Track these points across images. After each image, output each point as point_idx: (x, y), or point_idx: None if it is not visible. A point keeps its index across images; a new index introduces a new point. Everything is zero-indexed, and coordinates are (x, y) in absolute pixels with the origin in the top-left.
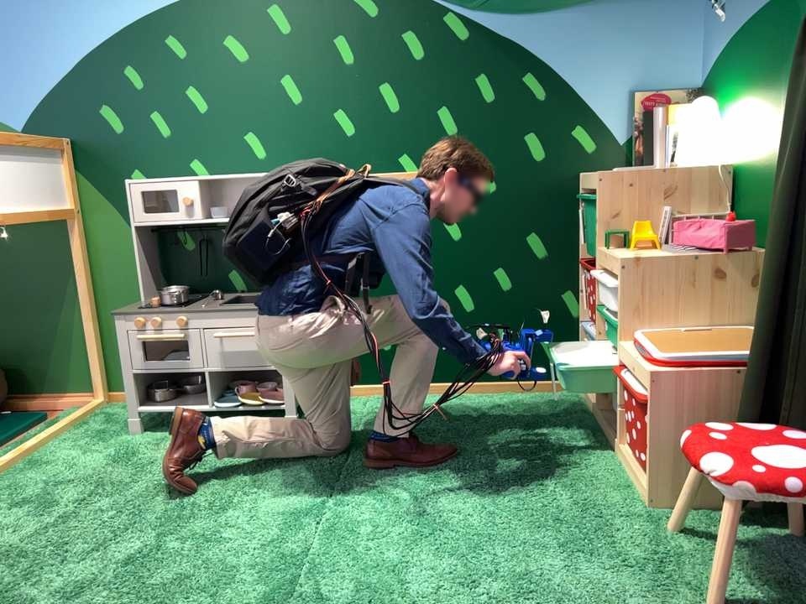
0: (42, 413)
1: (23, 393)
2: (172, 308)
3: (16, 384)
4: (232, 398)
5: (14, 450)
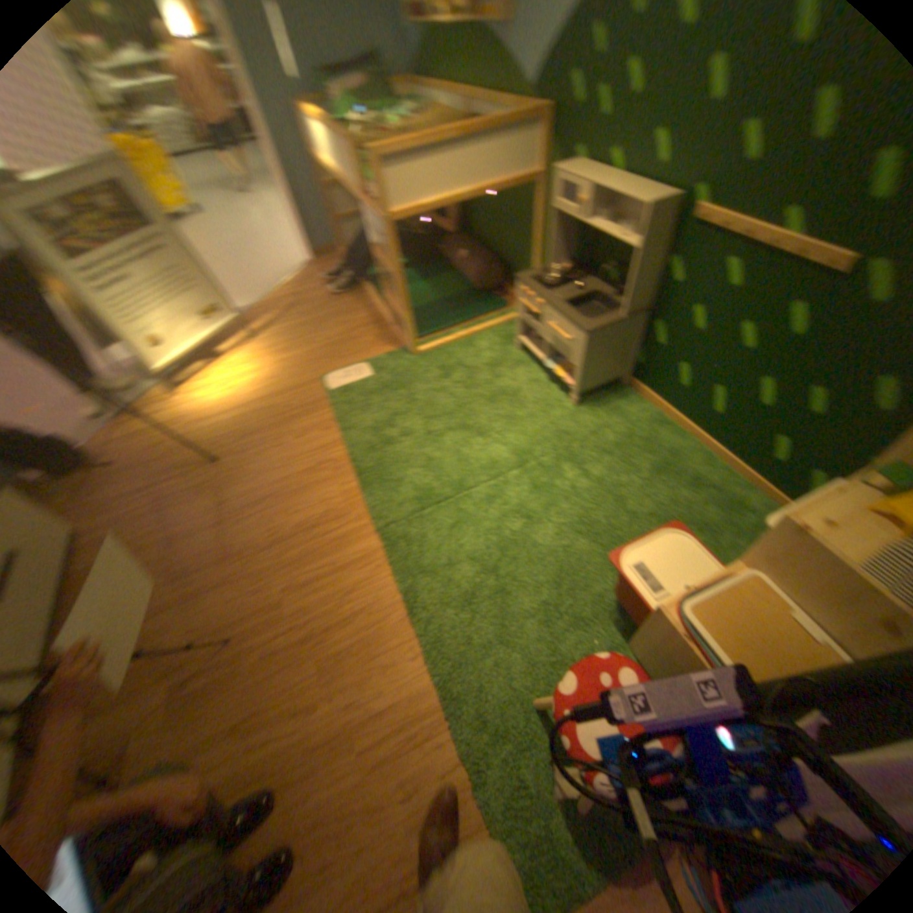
0: (511, 303)
1: (512, 284)
2: (544, 291)
3: (510, 277)
4: (561, 364)
5: (468, 332)
